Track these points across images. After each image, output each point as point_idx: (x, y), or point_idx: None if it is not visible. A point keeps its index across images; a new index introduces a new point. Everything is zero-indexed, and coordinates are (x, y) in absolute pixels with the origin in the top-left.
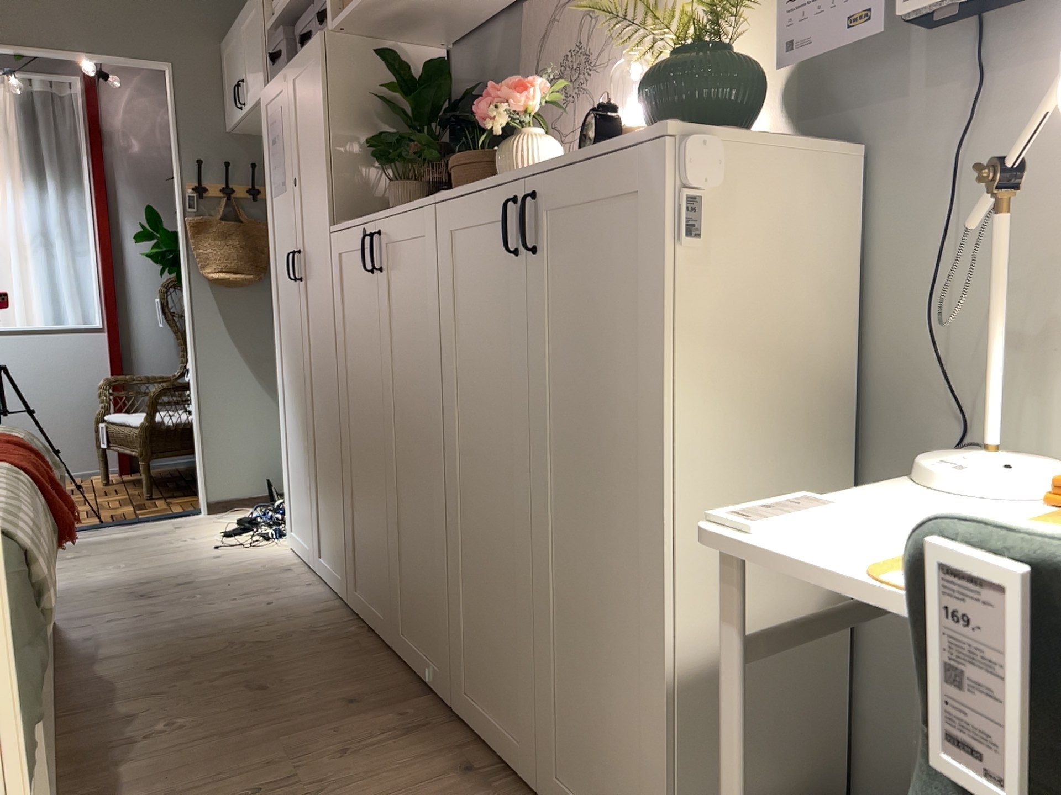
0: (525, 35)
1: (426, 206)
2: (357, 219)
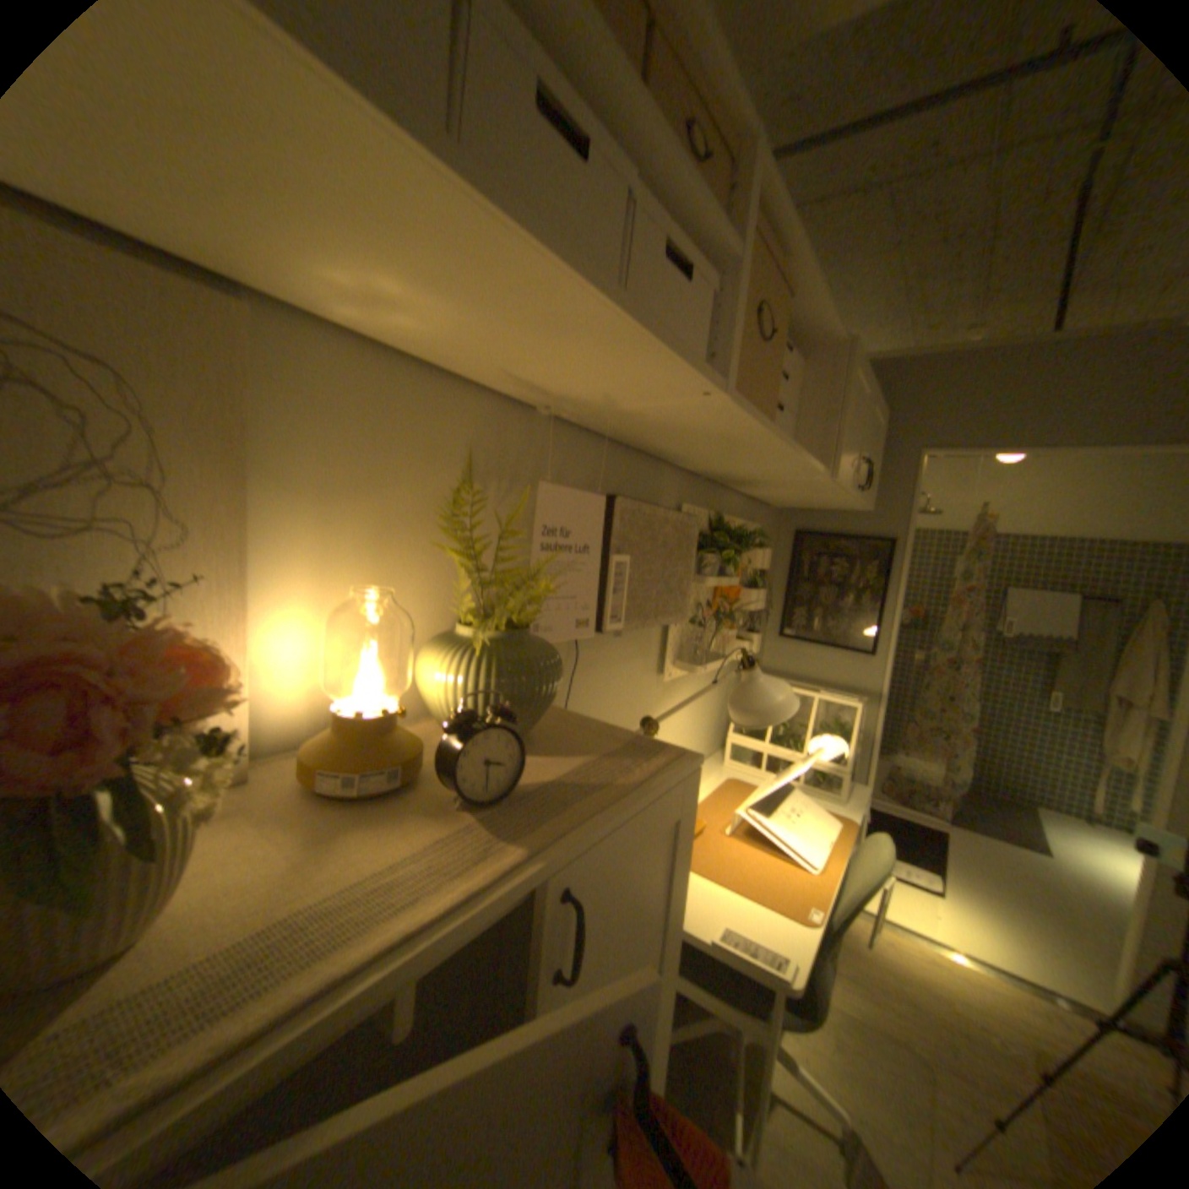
0: None
1: None
2: None
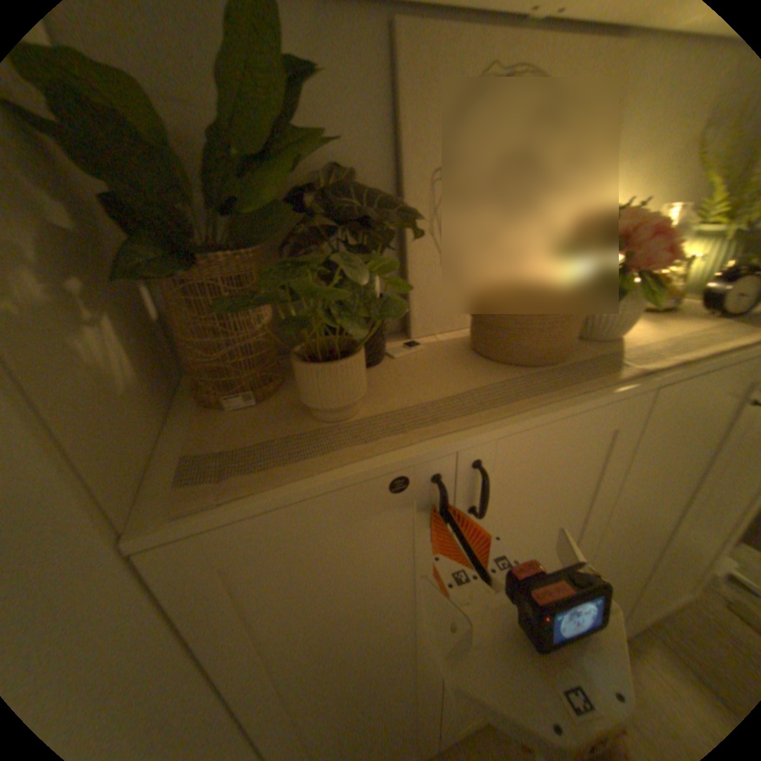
0: (407, 83)
1: (636, 393)
2: (340, 466)
